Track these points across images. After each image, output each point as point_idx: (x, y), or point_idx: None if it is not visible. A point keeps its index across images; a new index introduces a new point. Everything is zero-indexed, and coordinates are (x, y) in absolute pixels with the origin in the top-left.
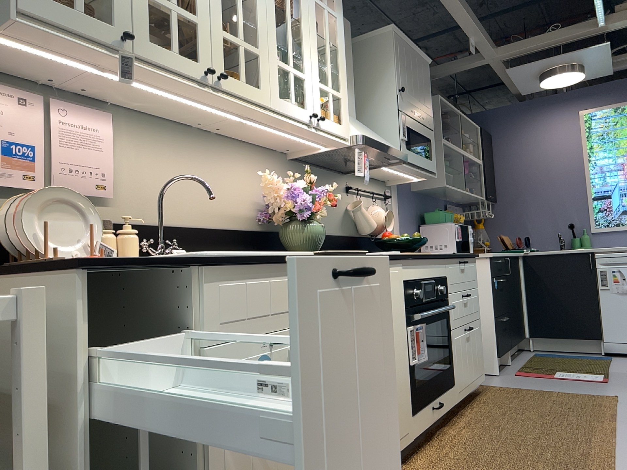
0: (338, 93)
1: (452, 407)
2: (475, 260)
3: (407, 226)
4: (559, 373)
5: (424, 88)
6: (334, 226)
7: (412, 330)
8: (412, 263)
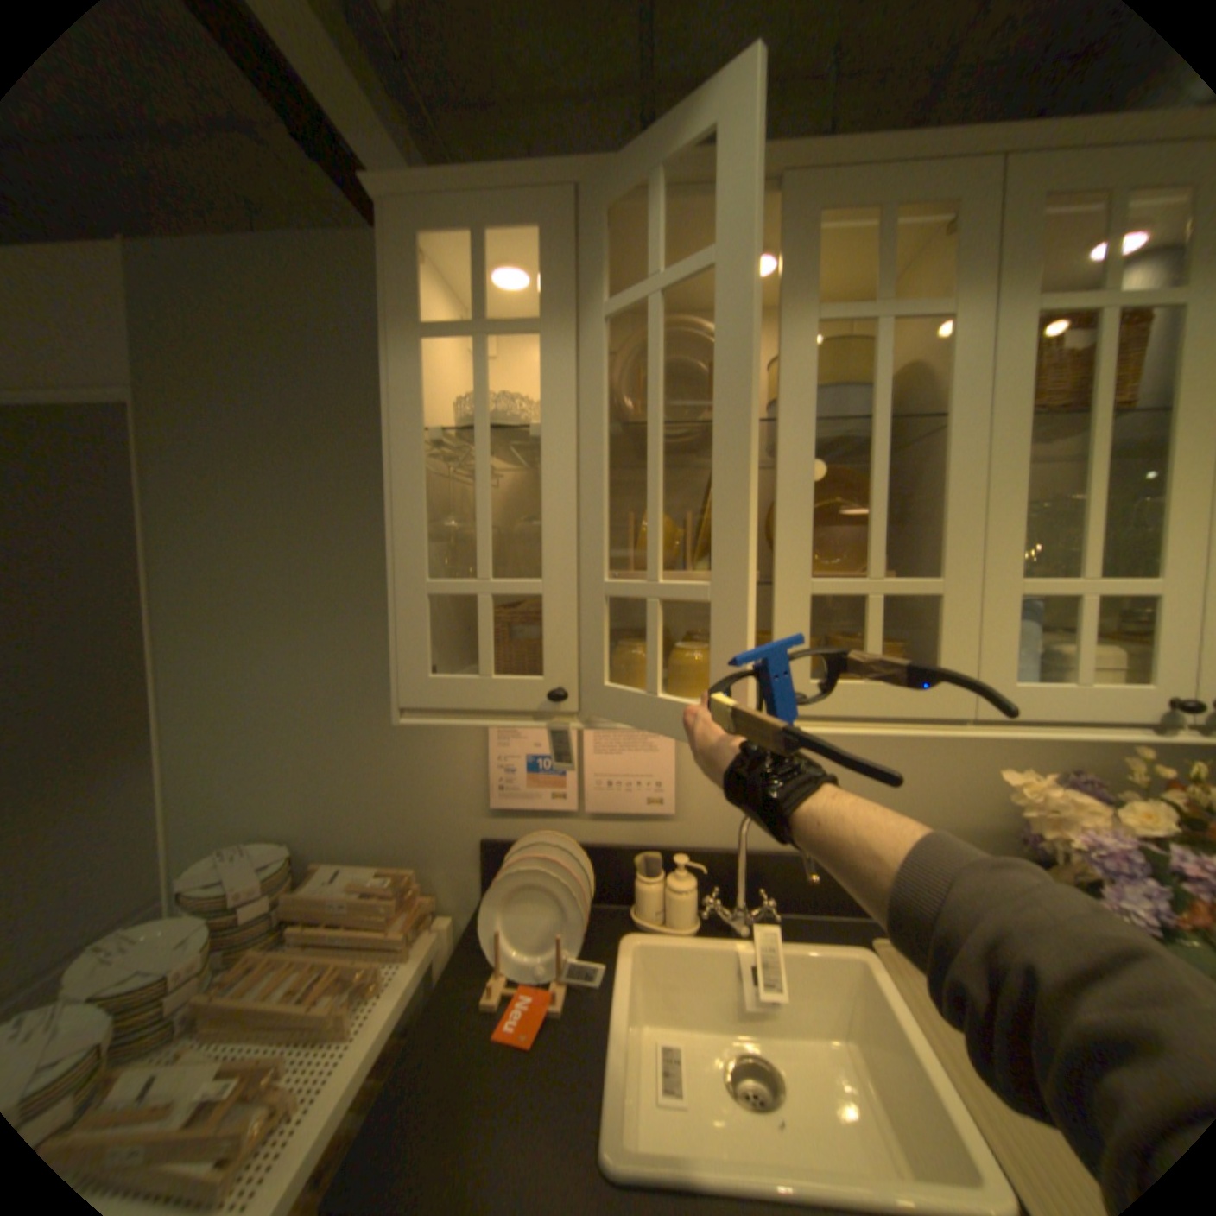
0: None
1: None
2: None
3: None
4: None
5: None
6: None
7: None
8: None
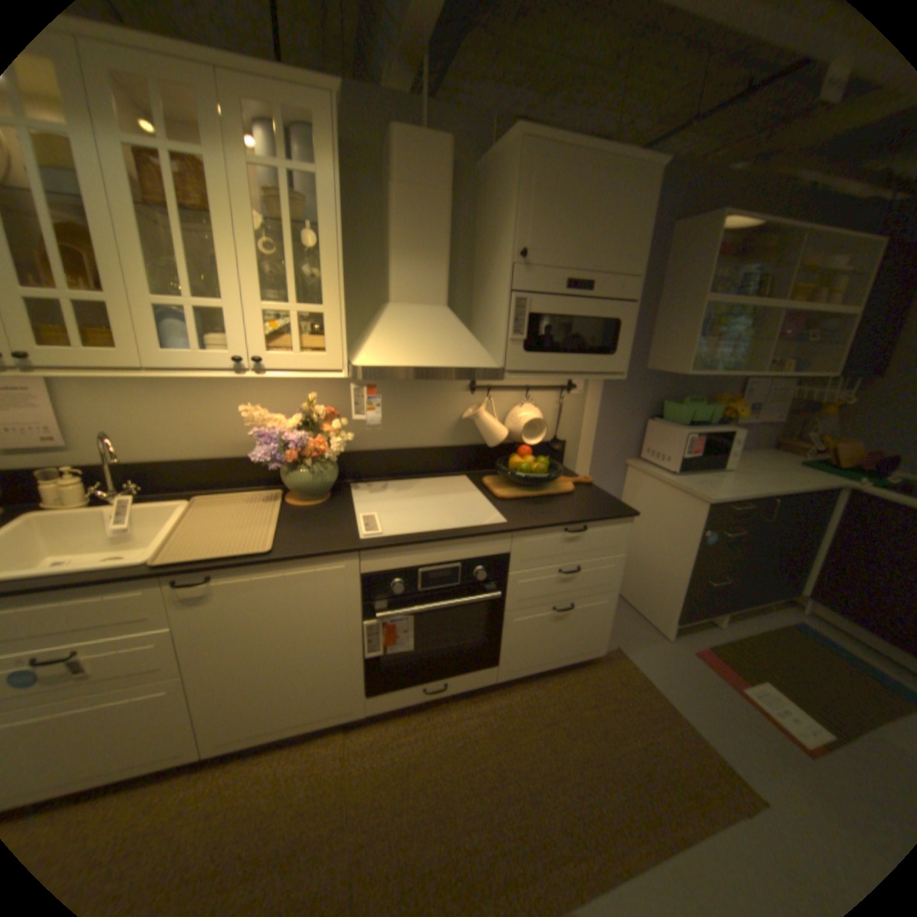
0: (314, 307)
1: (483, 687)
2: (627, 521)
3: (613, 421)
4: (764, 691)
5: (621, 224)
6: (433, 437)
7: (372, 624)
8: (390, 552)
